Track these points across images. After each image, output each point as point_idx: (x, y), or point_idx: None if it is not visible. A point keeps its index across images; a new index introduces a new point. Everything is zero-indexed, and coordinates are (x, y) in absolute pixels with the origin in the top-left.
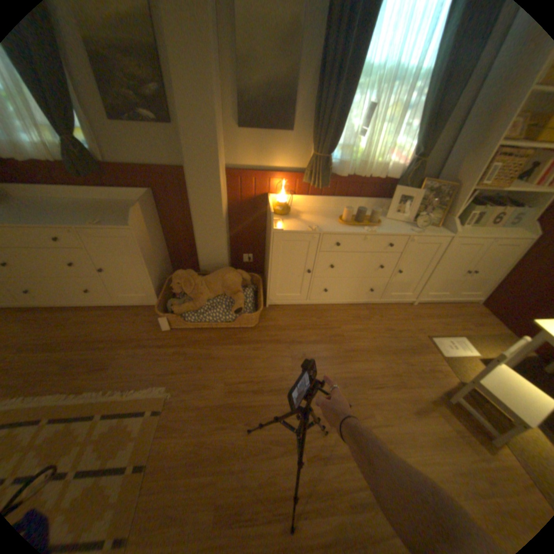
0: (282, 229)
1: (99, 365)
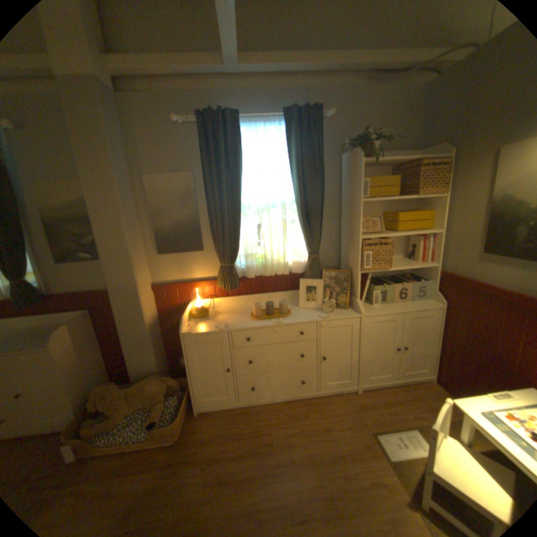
0: (191, 332)
1: None
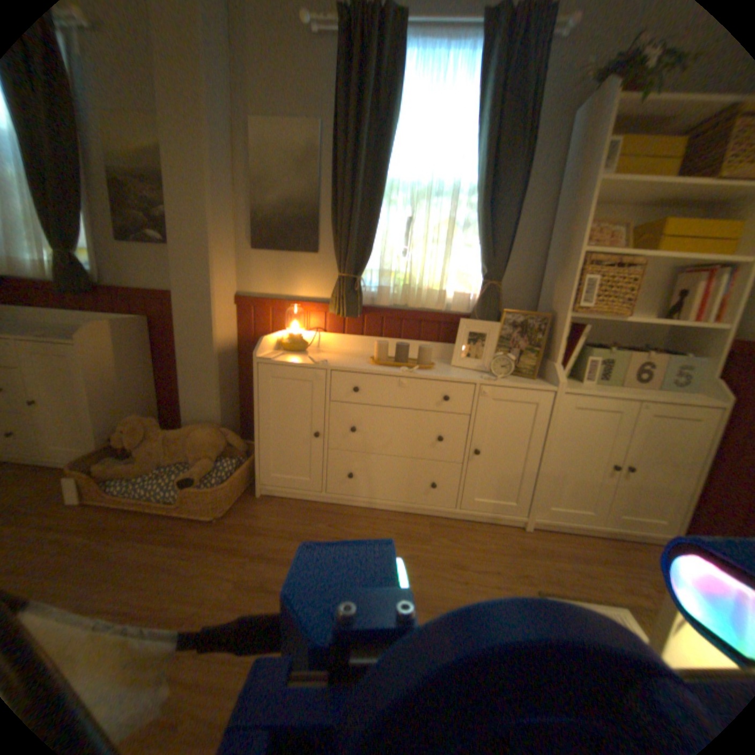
0: (272, 358)
1: None
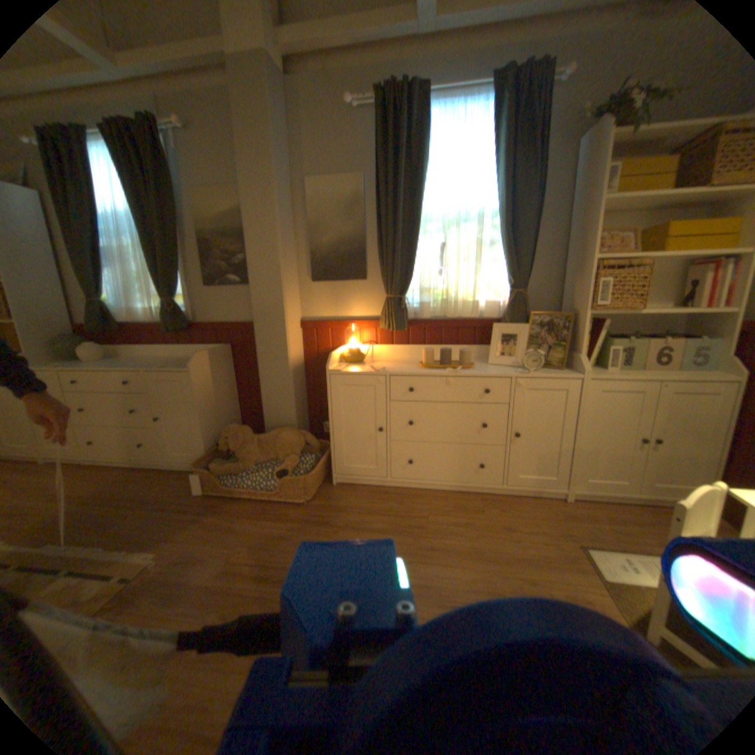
0: (341, 369)
1: (108, 523)
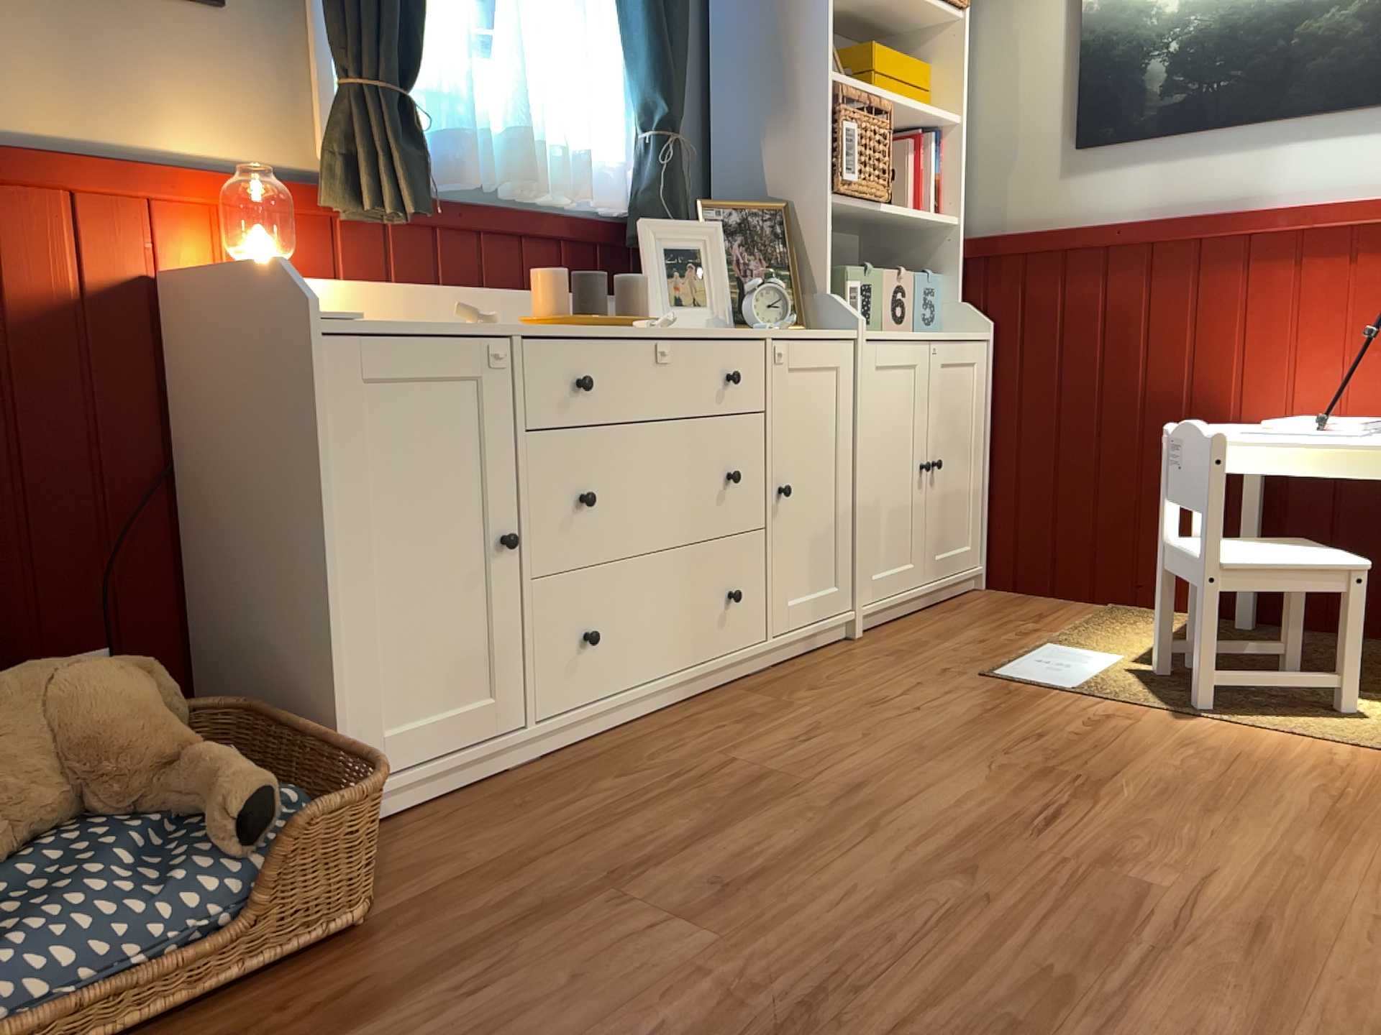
0: (359, 315)
1: None
